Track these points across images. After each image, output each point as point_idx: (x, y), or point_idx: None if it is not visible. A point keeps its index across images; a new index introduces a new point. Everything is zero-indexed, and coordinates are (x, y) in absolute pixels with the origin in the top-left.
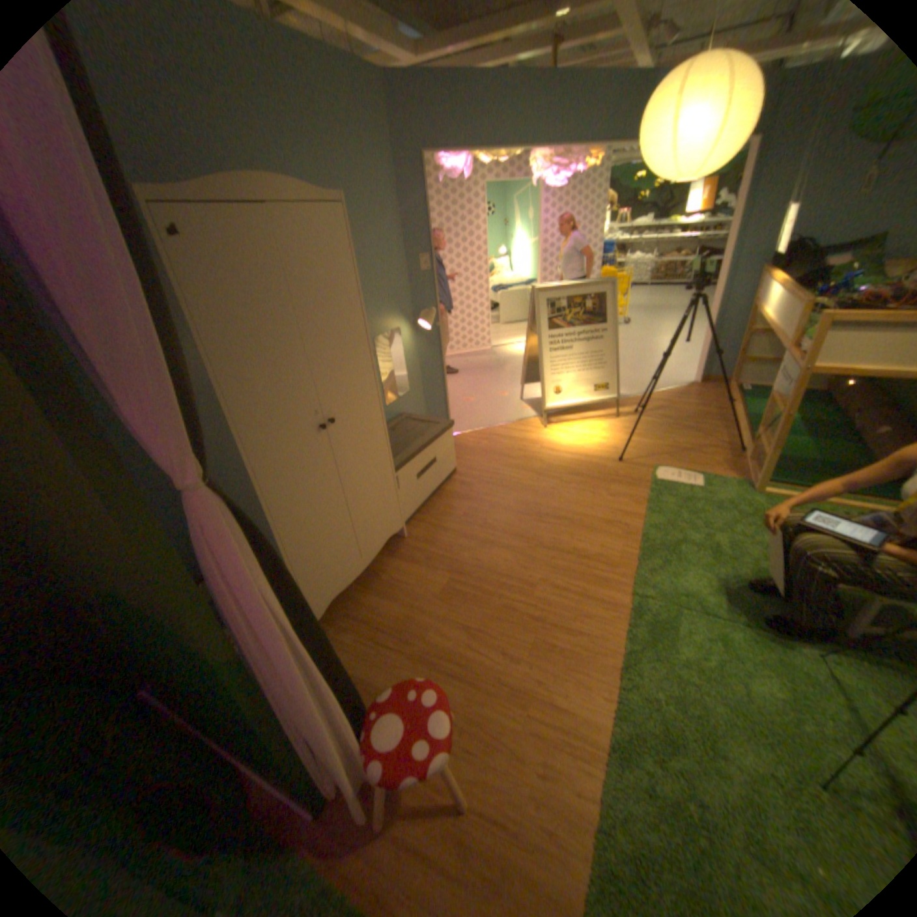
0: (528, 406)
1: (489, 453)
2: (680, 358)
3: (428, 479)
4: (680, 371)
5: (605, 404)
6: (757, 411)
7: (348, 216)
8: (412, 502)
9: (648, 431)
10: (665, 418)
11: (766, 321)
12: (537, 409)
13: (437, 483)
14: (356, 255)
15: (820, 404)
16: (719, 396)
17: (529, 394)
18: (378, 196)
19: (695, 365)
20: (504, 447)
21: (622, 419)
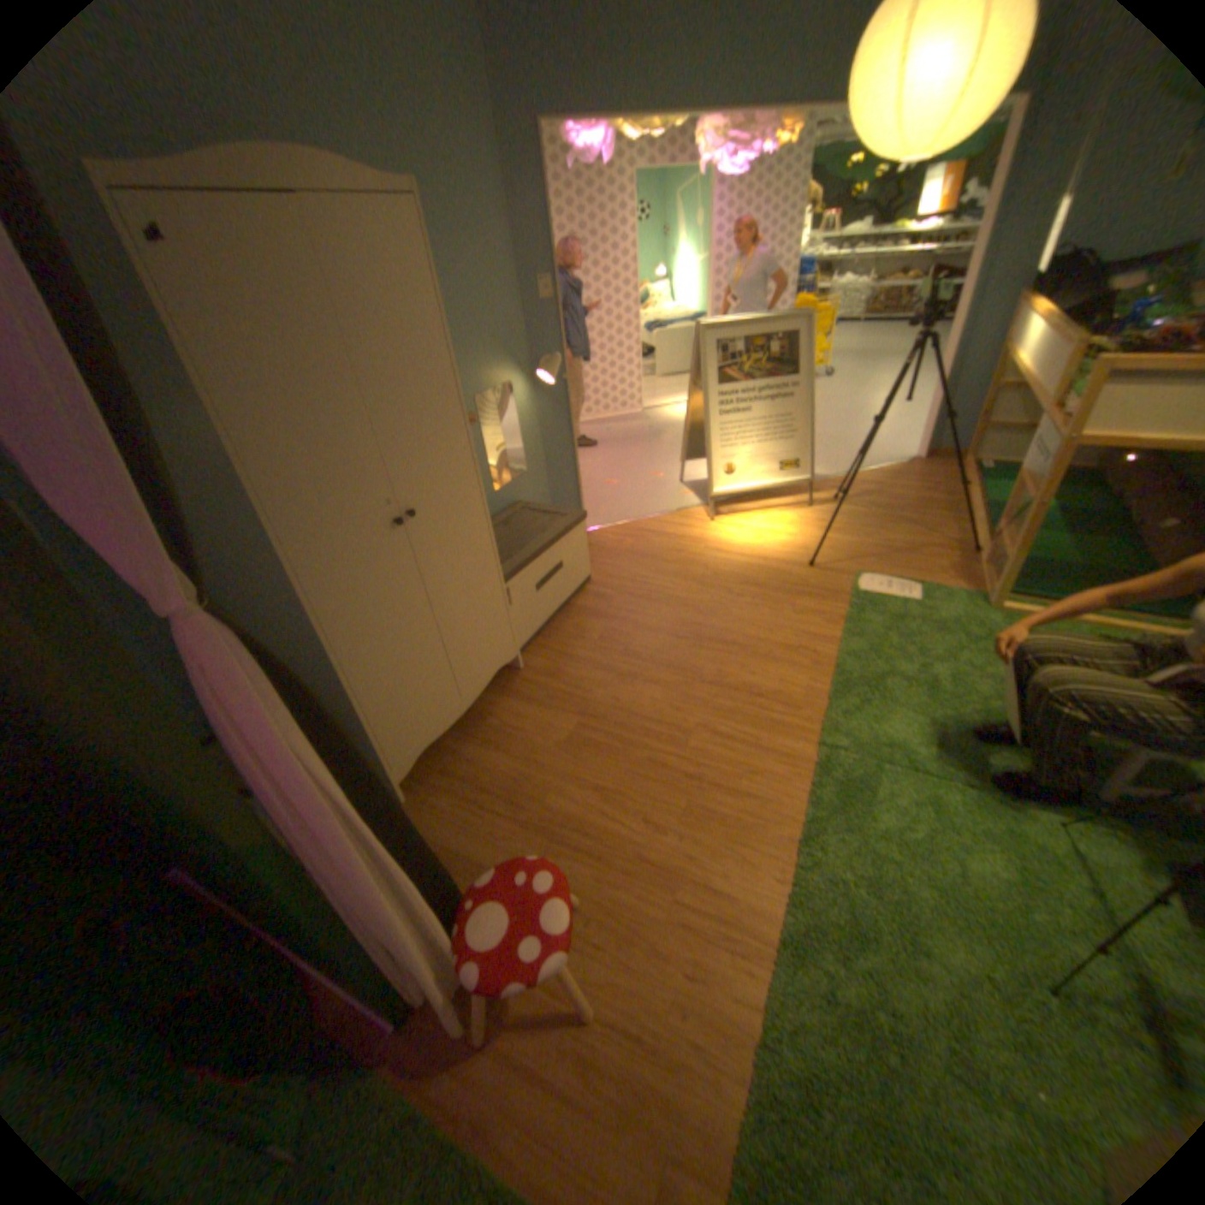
0: (690, 491)
1: (636, 555)
2: (899, 423)
3: (551, 591)
4: (899, 442)
5: (794, 488)
6: (999, 498)
7: (432, 218)
8: (530, 622)
9: (851, 525)
10: (875, 508)
11: (1020, 372)
12: (702, 494)
13: (564, 596)
14: (444, 275)
15: (1085, 487)
16: (949, 477)
17: (692, 474)
18: (474, 189)
19: (919, 433)
20: (655, 547)
21: (816, 508)
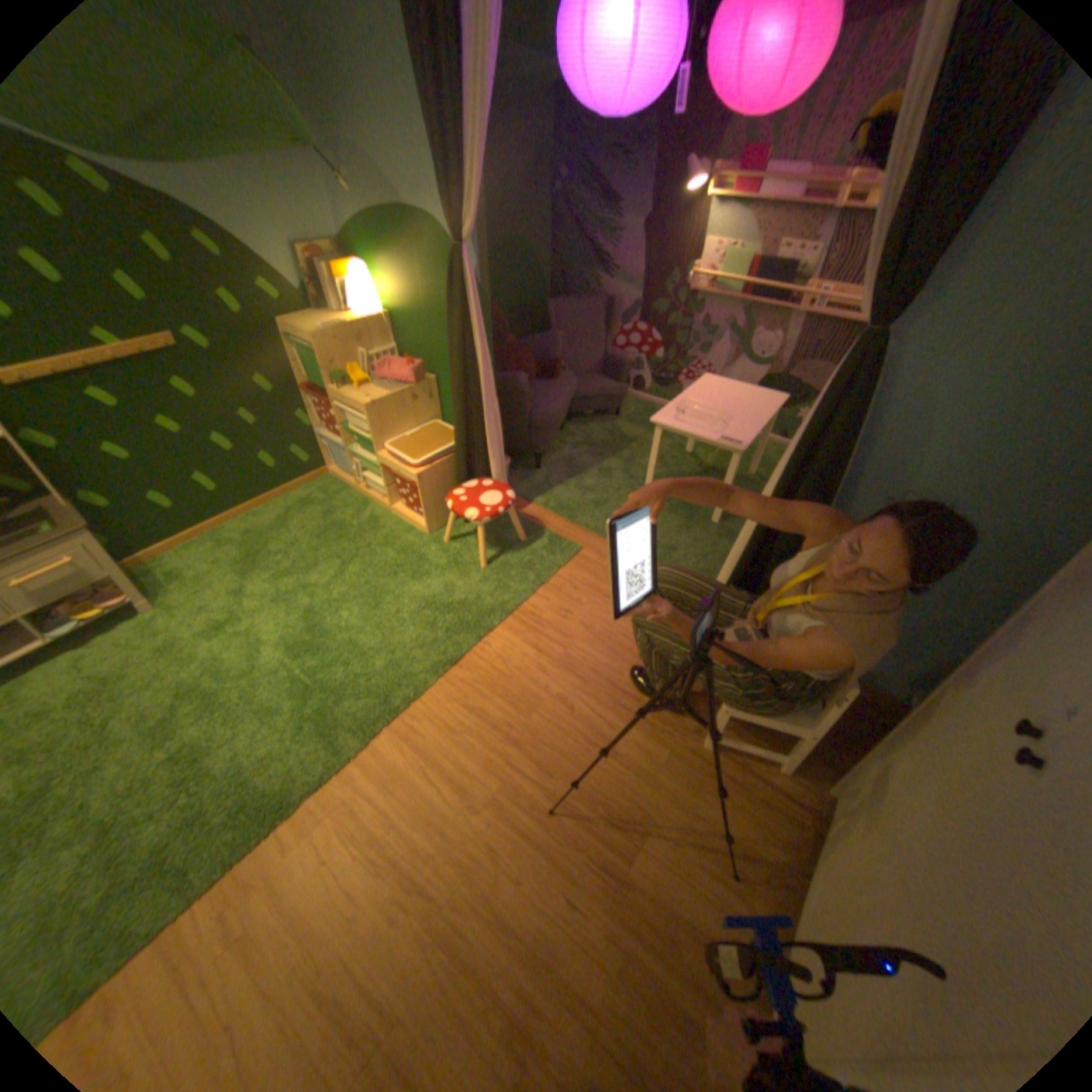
0: None
1: None
2: None
3: None
4: None
5: None
6: None
7: None
8: None
9: None
10: None
11: None
12: None
13: None
14: None
15: None
16: None
17: None
18: None
19: None
20: None
21: None
